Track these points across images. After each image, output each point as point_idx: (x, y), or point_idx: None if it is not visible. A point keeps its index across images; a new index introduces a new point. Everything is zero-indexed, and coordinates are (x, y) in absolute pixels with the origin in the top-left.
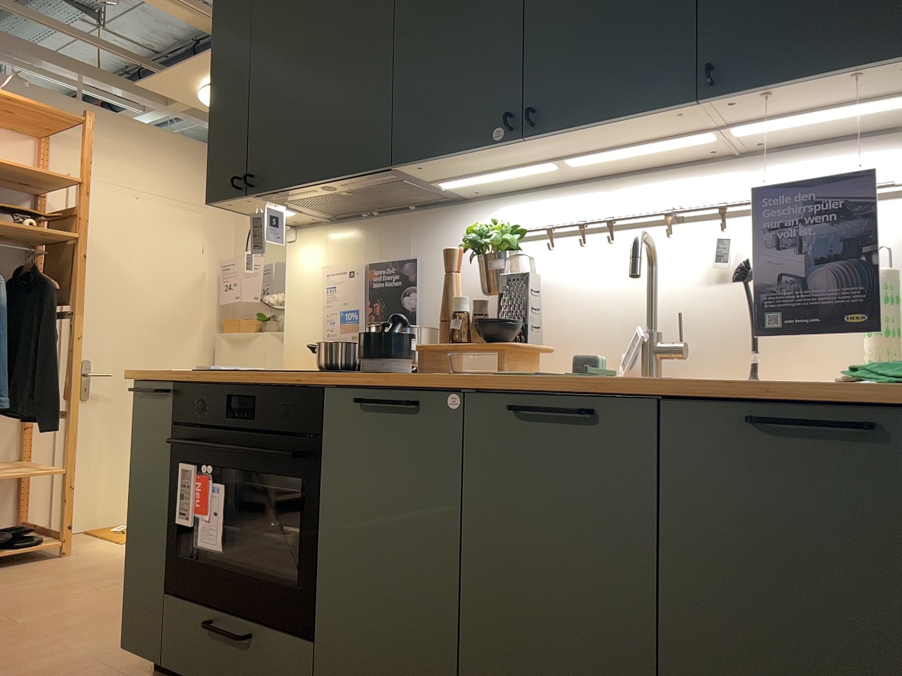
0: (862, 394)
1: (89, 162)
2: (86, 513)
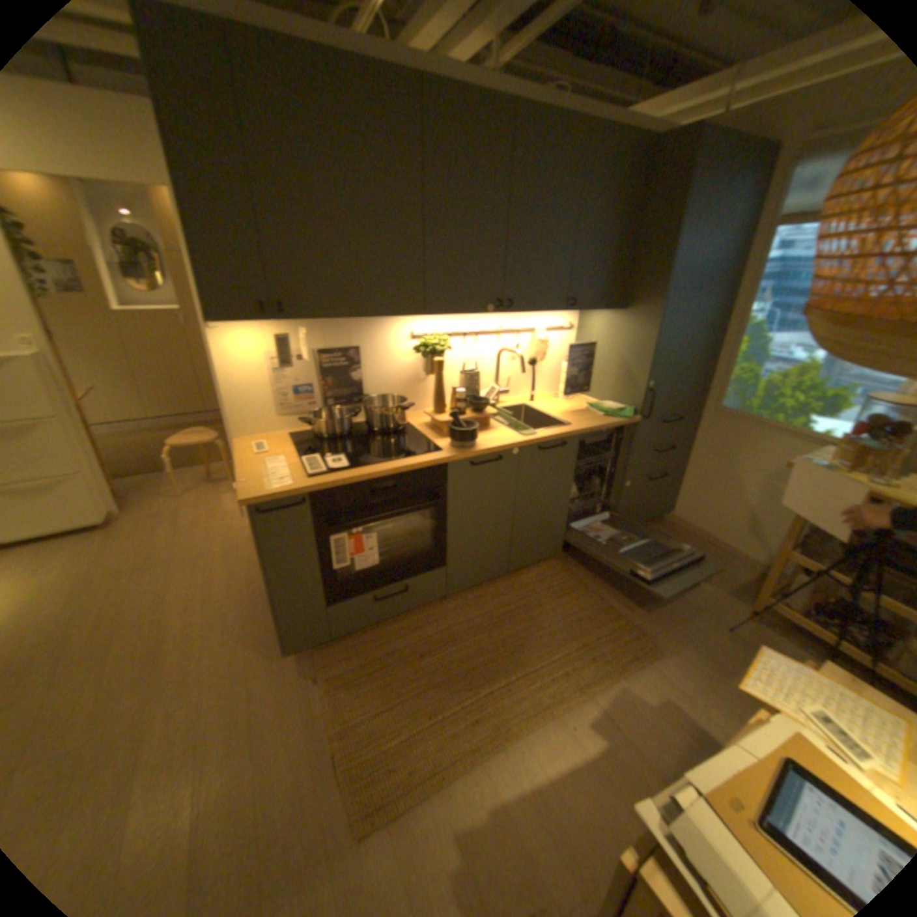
0: (617, 422)
1: None
2: None
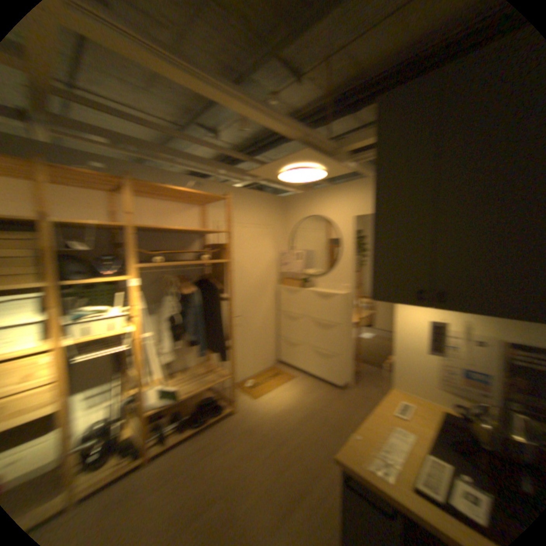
0: None
1: (231, 220)
2: (237, 376)
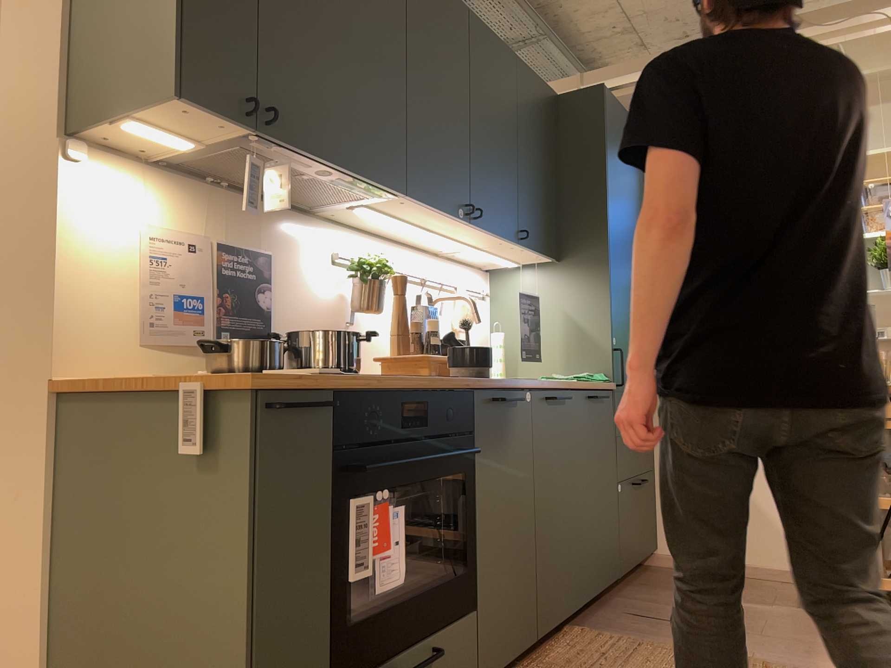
0: (600, 386)
1: None
2: None
